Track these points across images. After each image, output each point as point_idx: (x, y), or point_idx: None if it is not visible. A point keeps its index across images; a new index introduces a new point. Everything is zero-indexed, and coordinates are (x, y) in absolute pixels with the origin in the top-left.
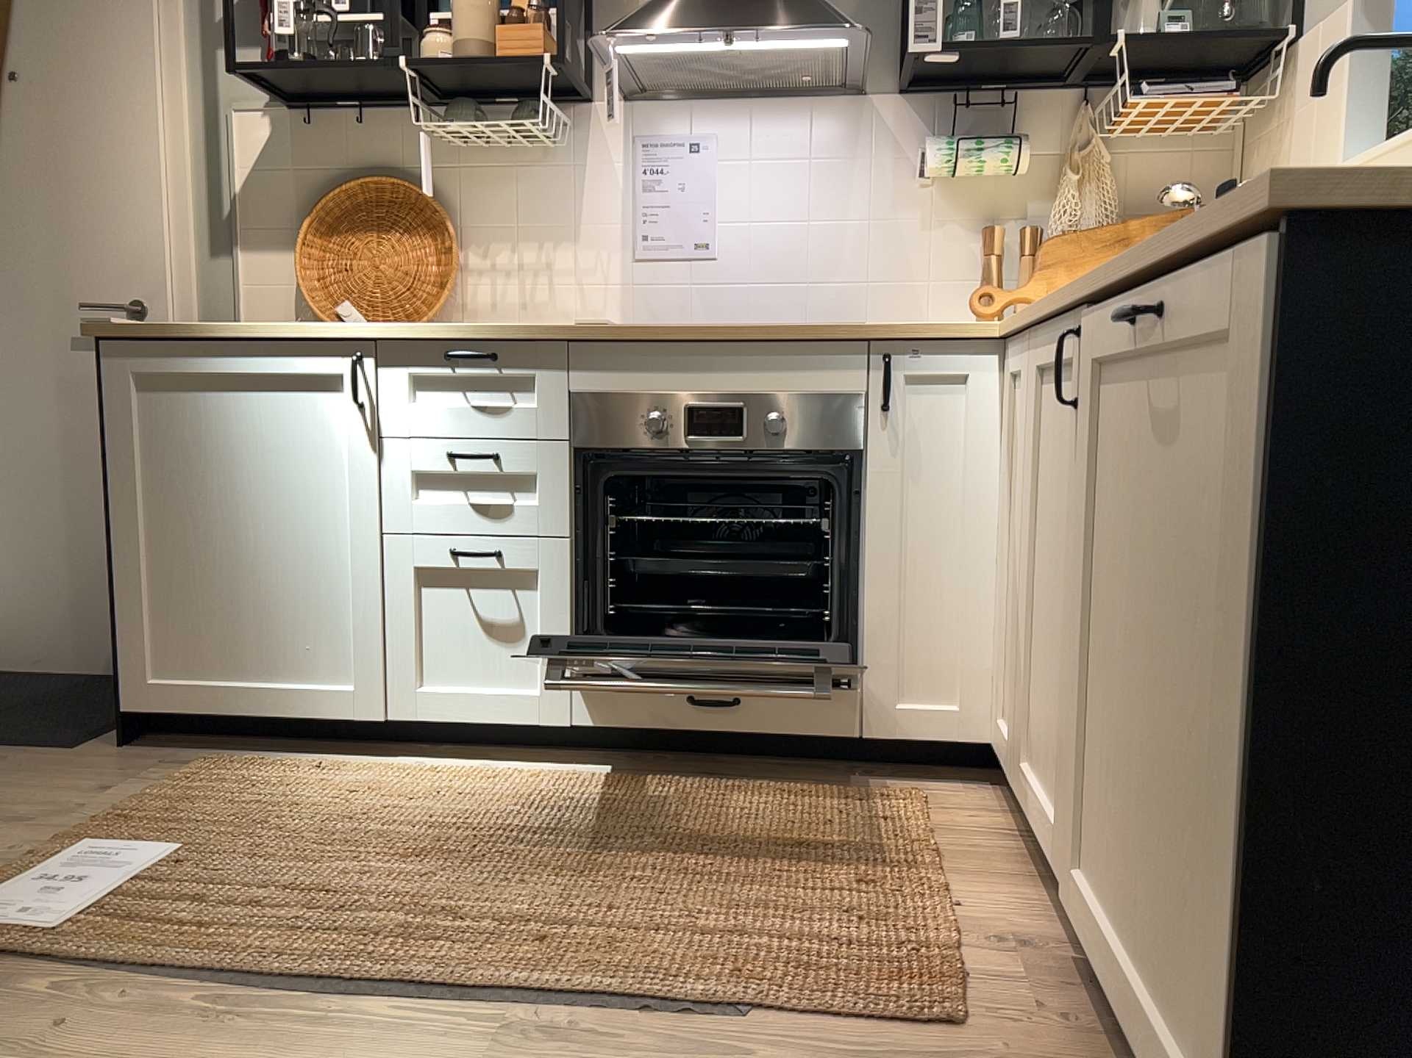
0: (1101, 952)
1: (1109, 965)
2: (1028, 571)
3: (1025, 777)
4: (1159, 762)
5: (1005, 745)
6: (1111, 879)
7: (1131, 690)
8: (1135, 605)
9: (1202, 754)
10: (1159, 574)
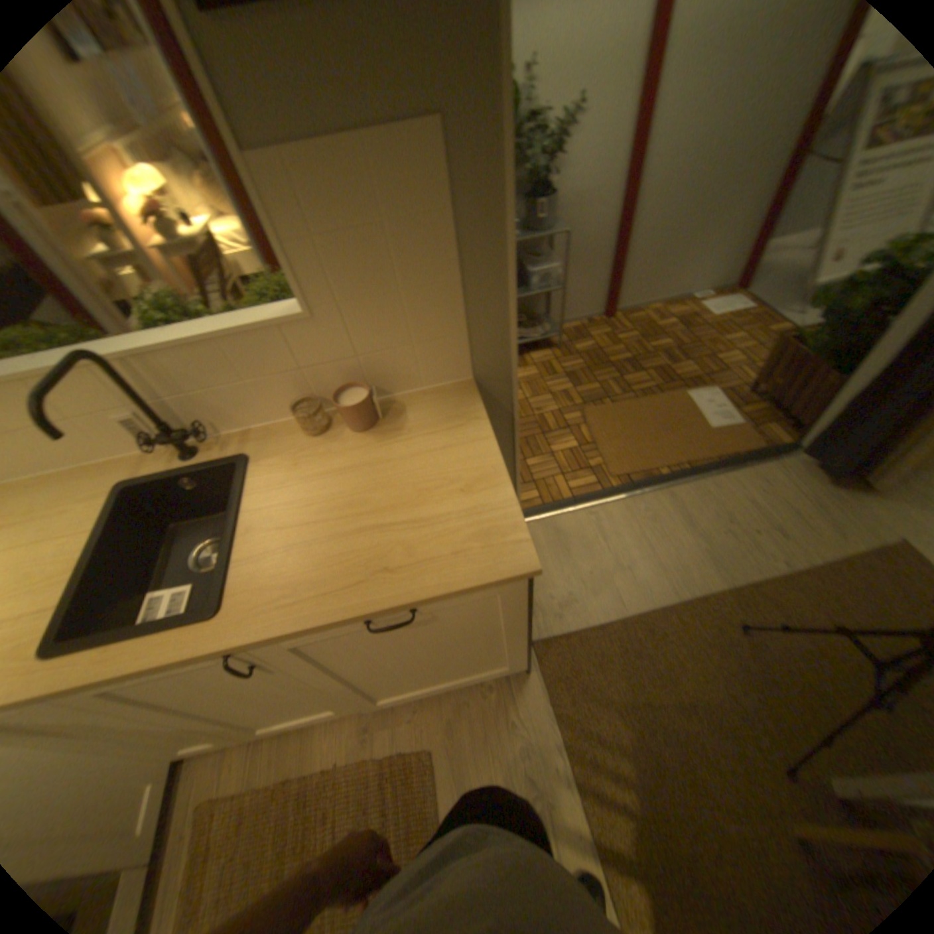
0: (403, 703)
1: (412, 701)
2: (172, 728)
3: (252, 739)
4: (427, 669)
5: (197, 754)
6: (393, 696)
7: (388, 674)
8: (378, 666)
9: (464, 654)
10: (403, 653)
